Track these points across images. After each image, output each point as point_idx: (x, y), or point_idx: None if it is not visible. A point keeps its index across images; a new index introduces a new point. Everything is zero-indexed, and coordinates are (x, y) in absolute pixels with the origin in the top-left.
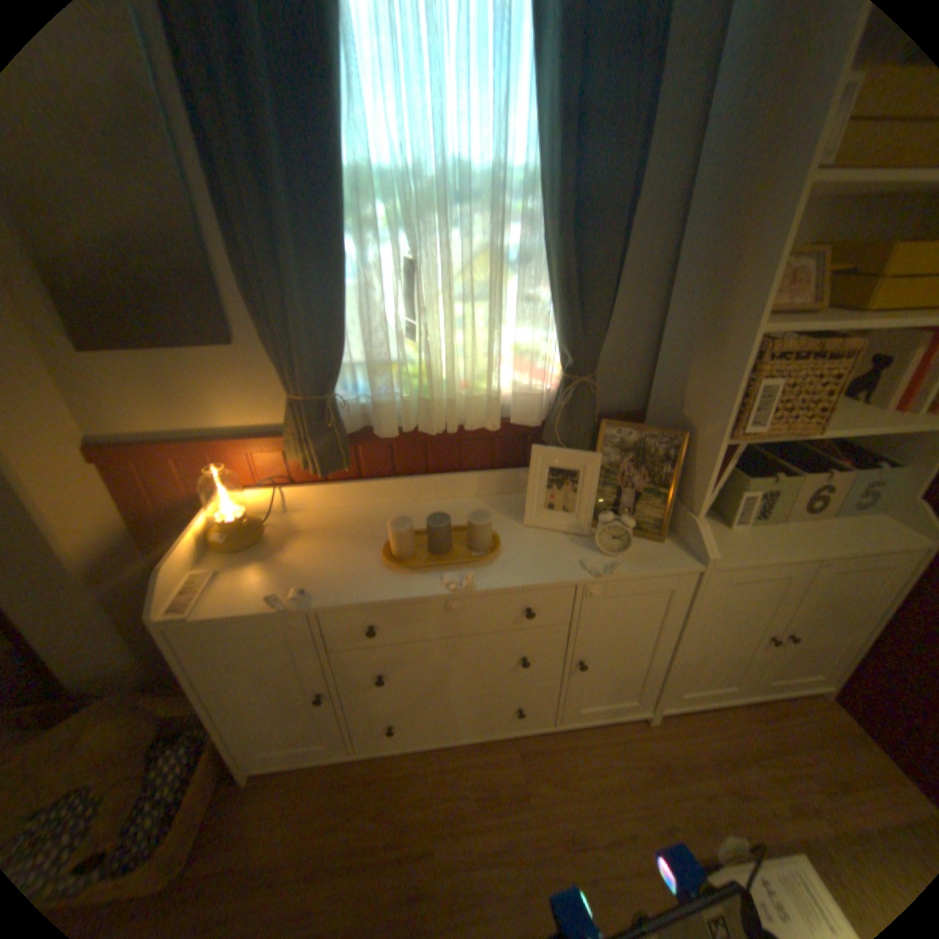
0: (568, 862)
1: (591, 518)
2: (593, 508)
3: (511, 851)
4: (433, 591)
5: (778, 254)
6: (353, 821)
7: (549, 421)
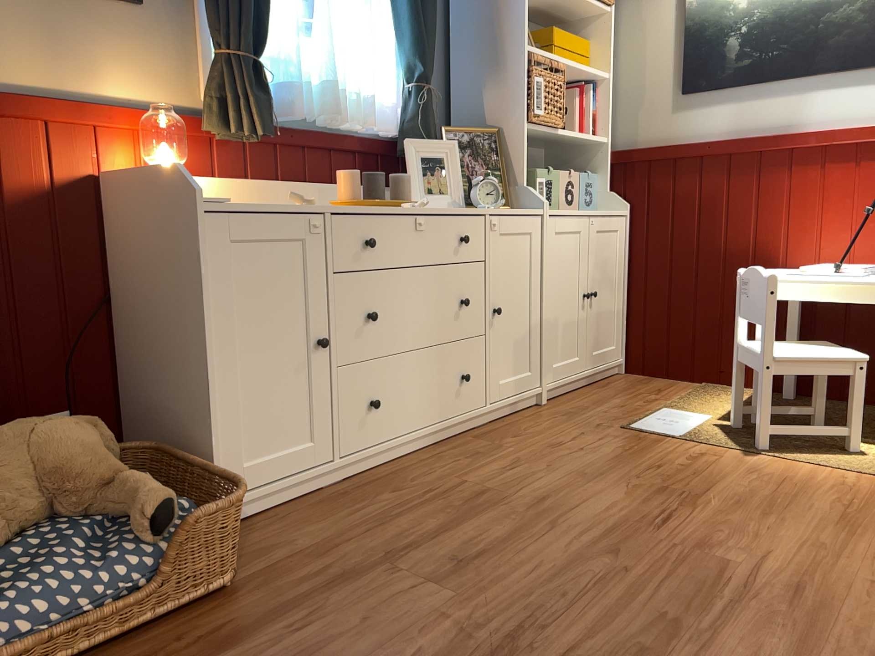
0: (558, 451)
1: (462, 191)
2: (461, 183)
3: (518, 461)
4: (402, 209)
5: (521, 6)
6: (377, 499)
7: (402, 132)
